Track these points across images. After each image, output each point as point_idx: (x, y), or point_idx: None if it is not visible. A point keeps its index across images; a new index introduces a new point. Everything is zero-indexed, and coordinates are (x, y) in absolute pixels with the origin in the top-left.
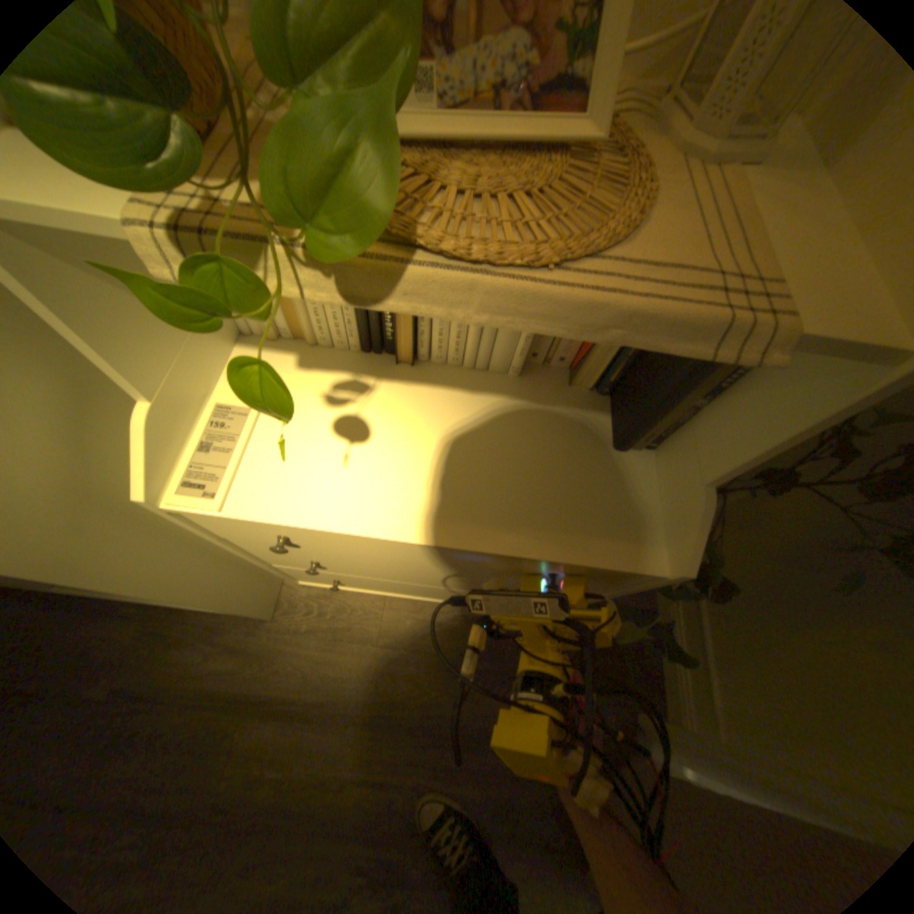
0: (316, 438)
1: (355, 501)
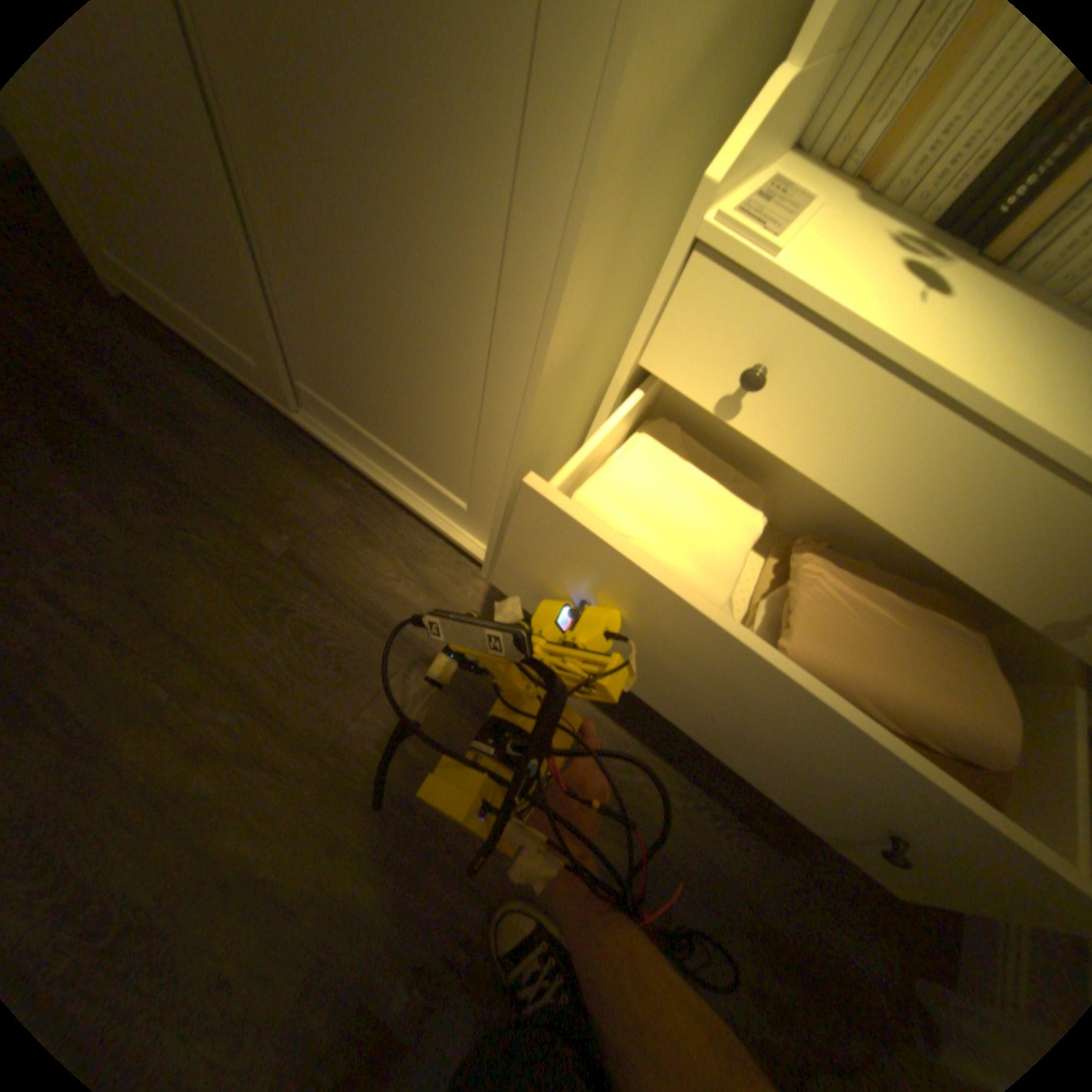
0: (889, 260)
1: (944, 335)
